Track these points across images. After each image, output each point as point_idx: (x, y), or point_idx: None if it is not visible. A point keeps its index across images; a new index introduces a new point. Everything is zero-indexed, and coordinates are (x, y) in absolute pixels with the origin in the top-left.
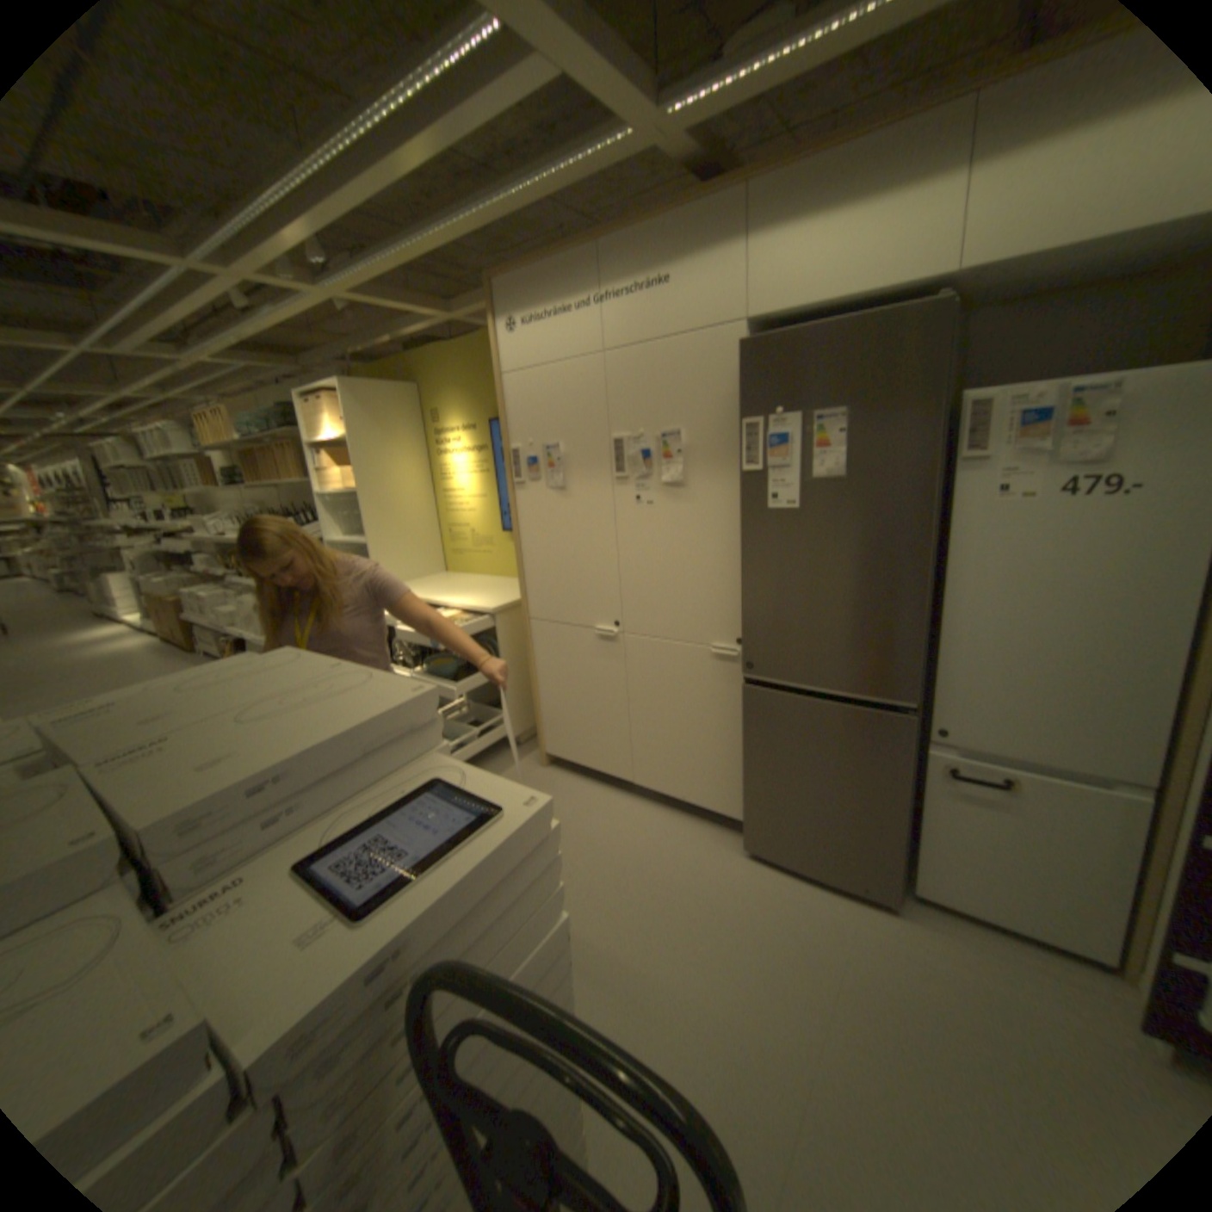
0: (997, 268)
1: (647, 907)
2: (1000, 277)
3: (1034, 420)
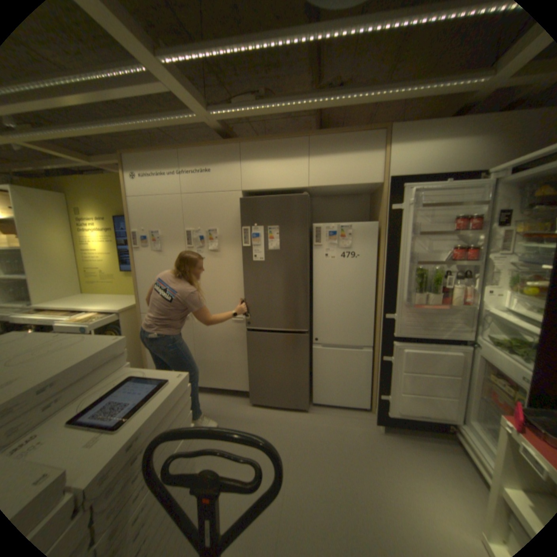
0: (318, 188)
1: None
2: (319, 190)
3: (332, 235)
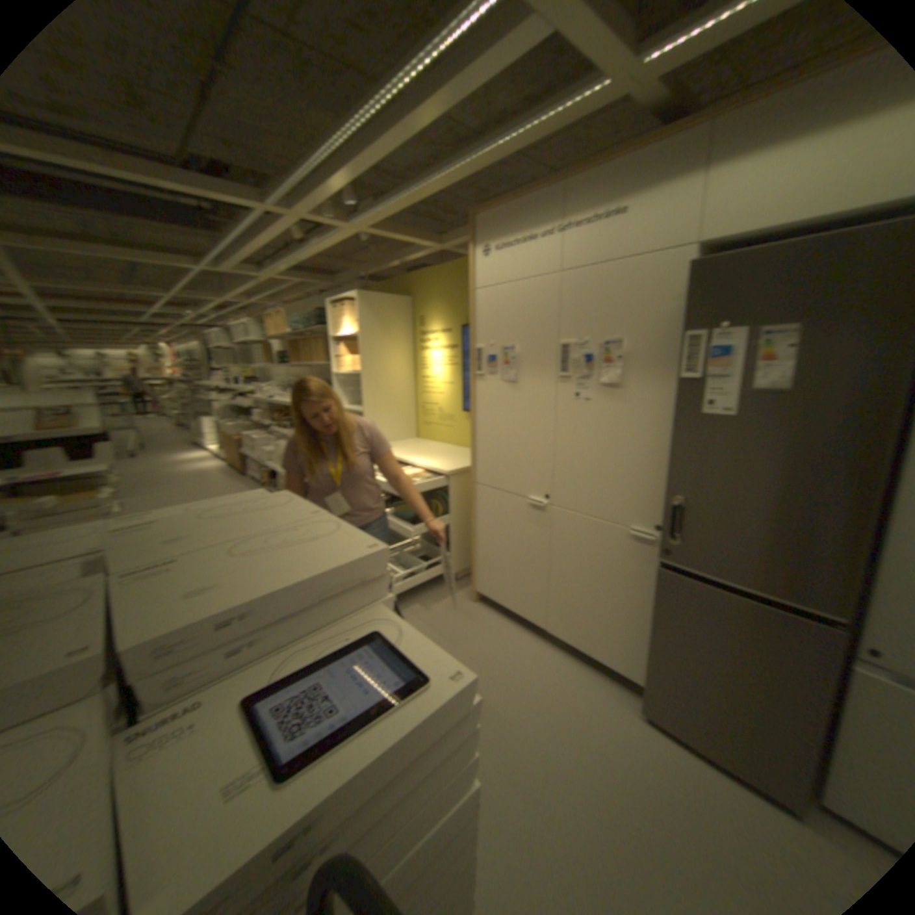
0: None
1: (550, 747)
2: None
3: None
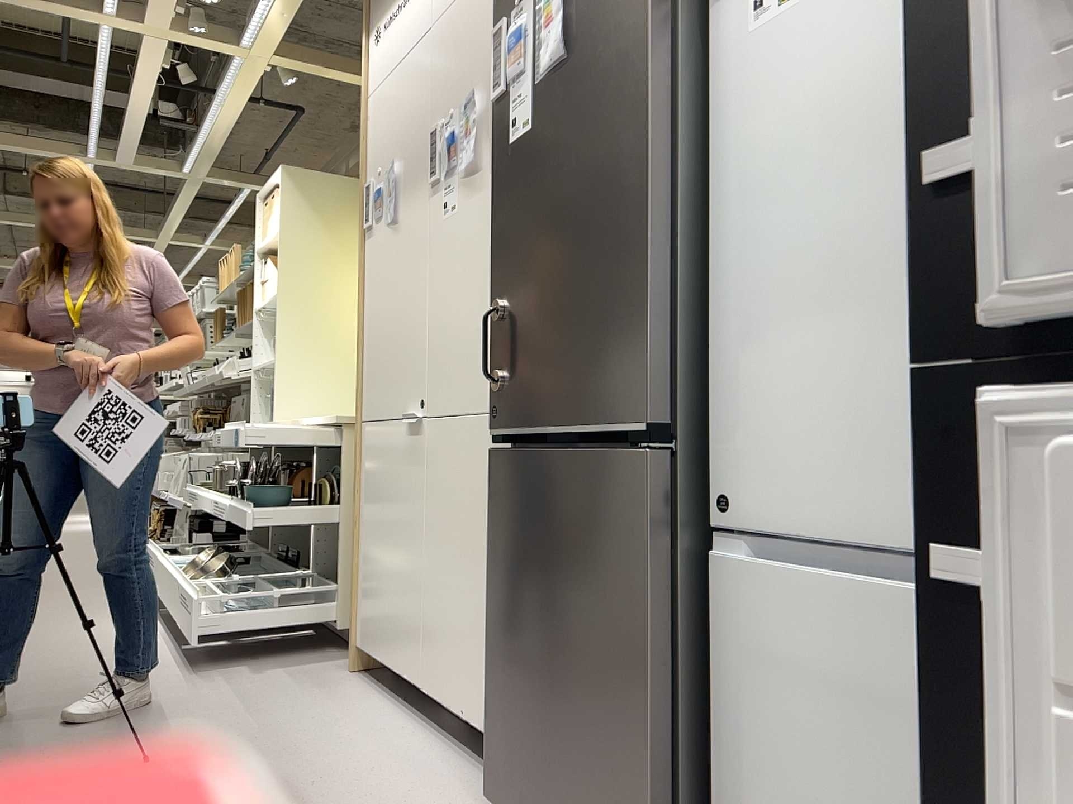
0: None
1: None
2: None
3: None
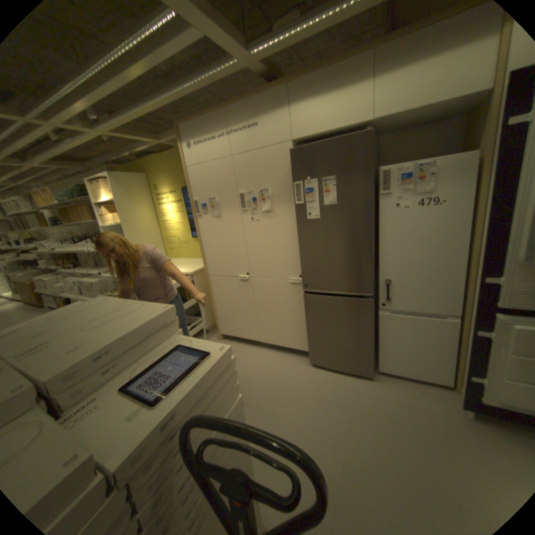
0: (387, 118)
1: (272, 393)
2: (388, 121)
3: (405, 178)
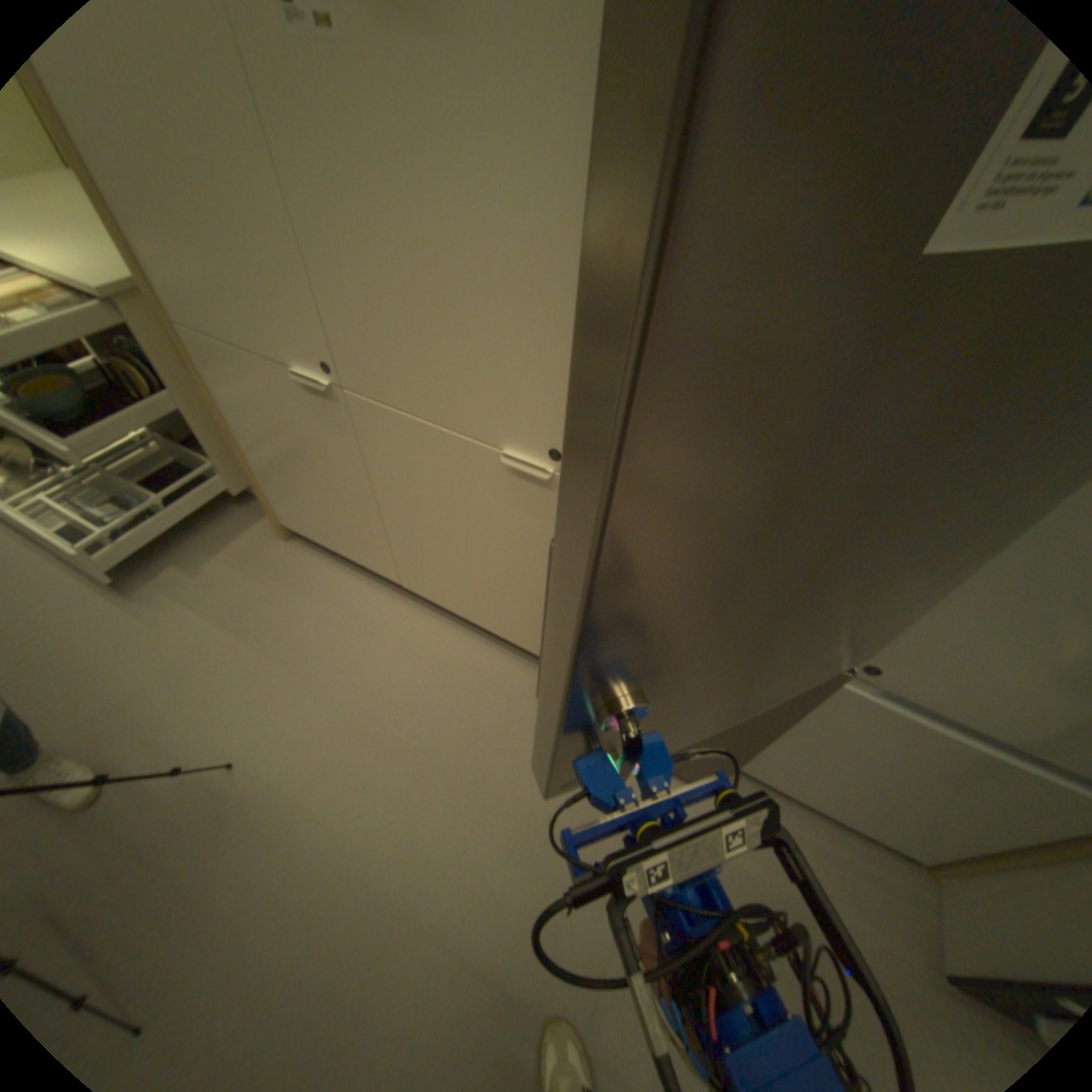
0: None
1: (399, 791)
2: None
3: None
